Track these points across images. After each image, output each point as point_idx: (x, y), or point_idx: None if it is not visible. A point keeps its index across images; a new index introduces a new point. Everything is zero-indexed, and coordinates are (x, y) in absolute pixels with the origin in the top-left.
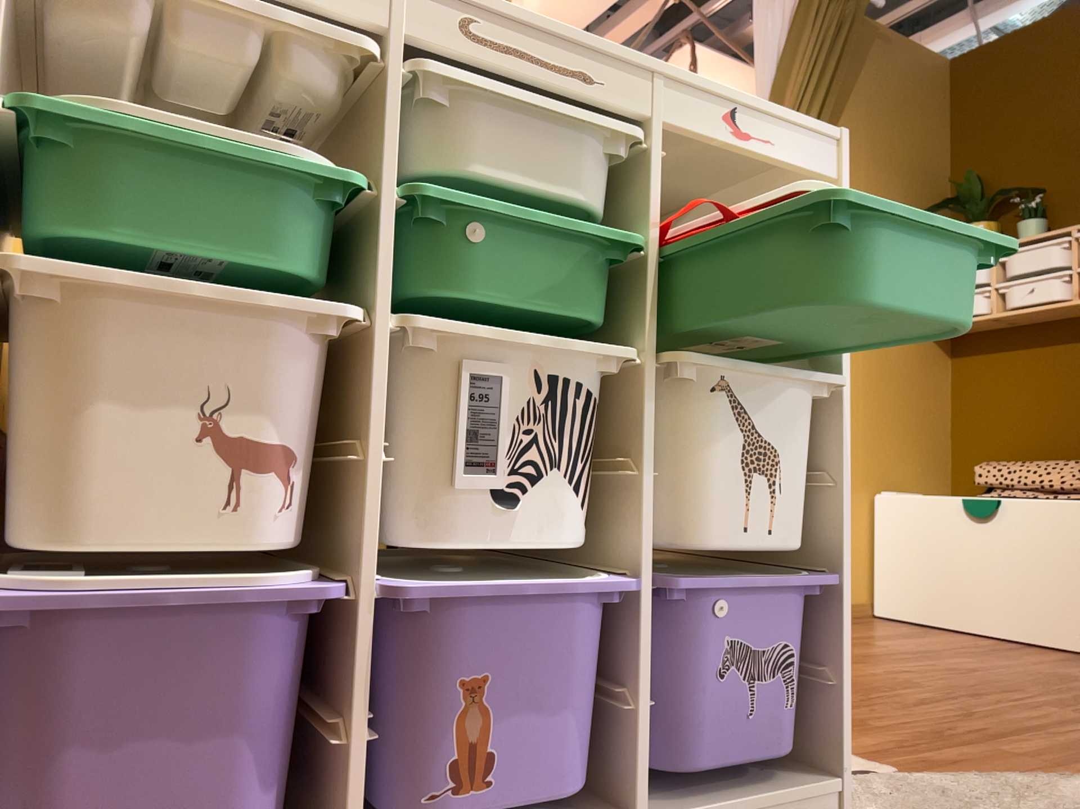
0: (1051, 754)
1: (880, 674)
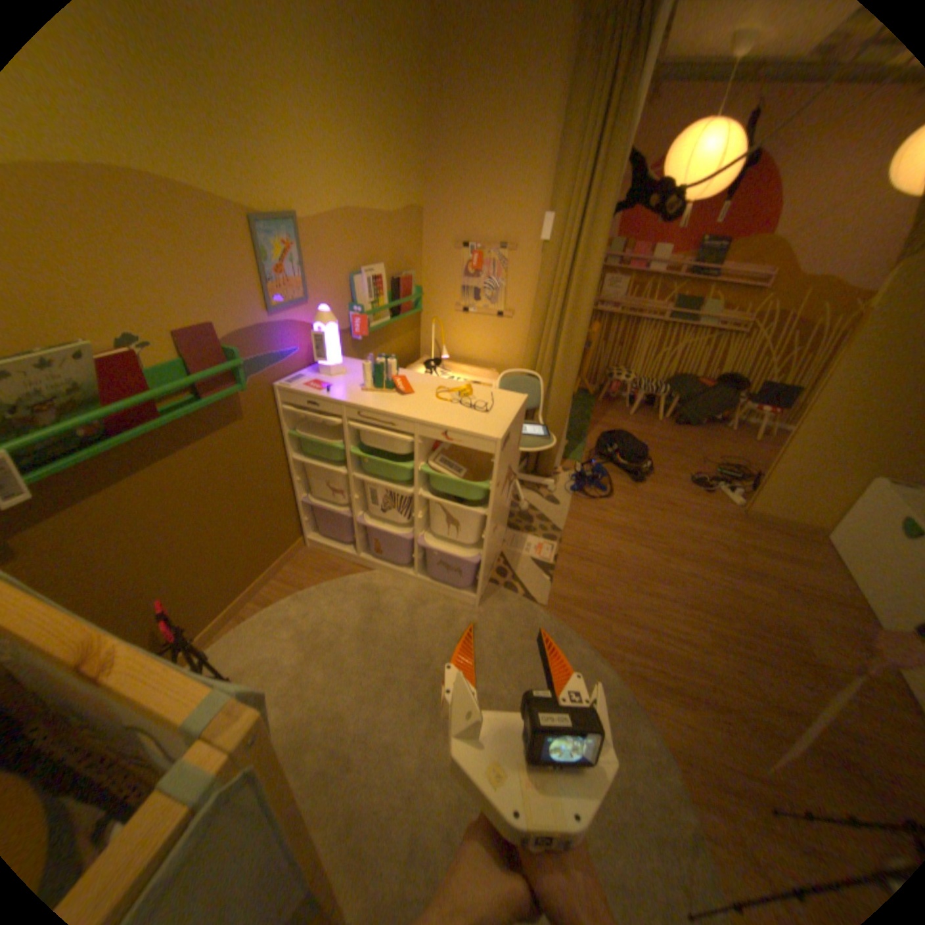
0: (619, 646)
1: (676, 577)
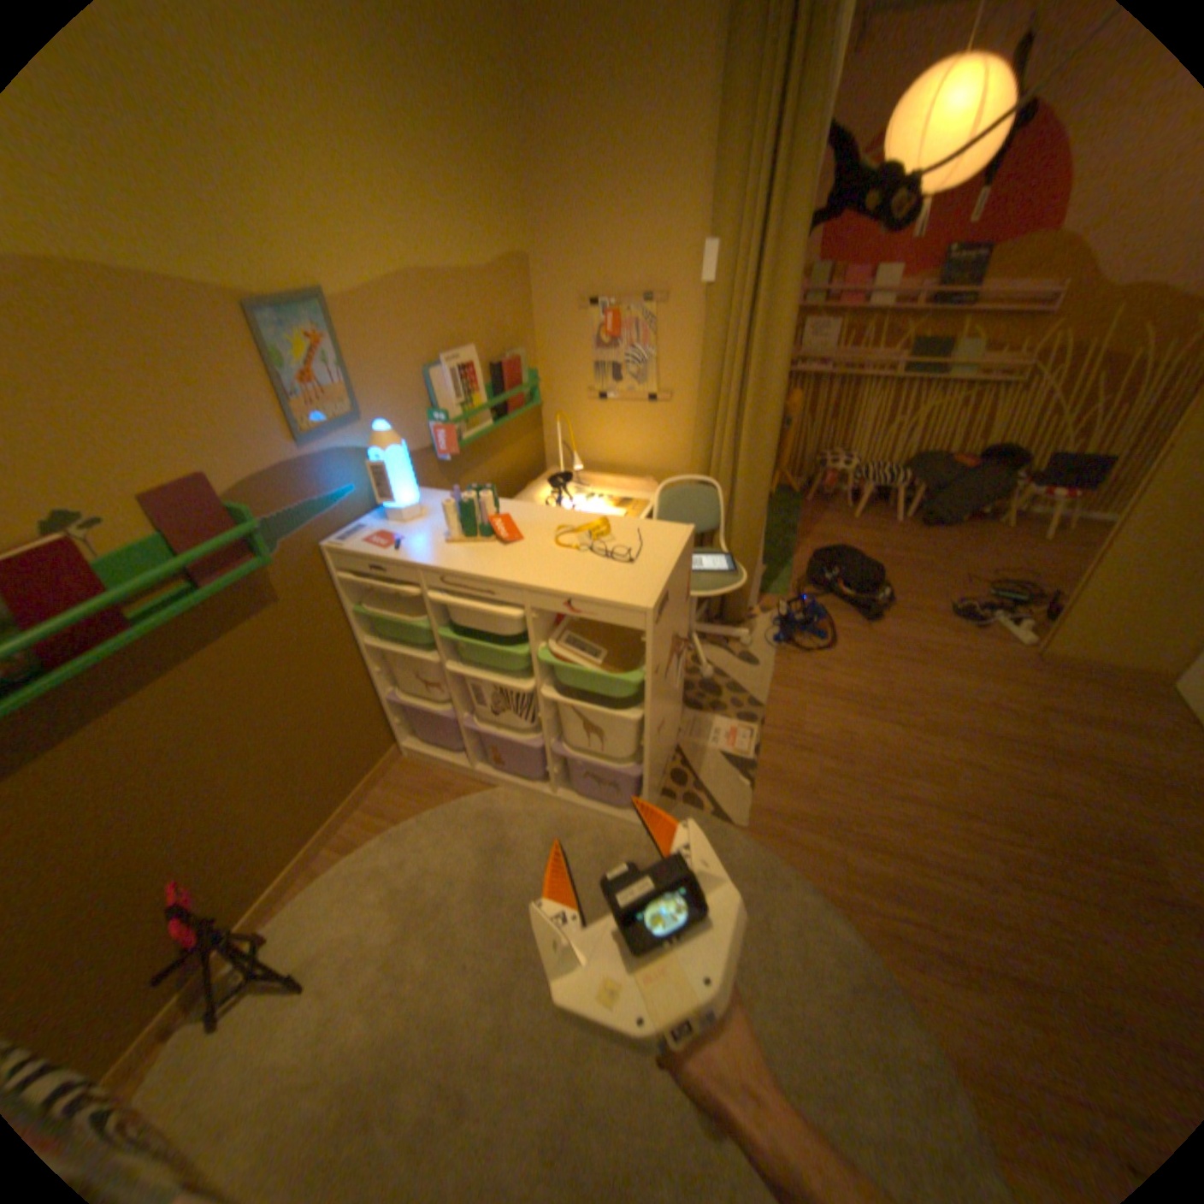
0: (860, 885)
1: (940, 766)
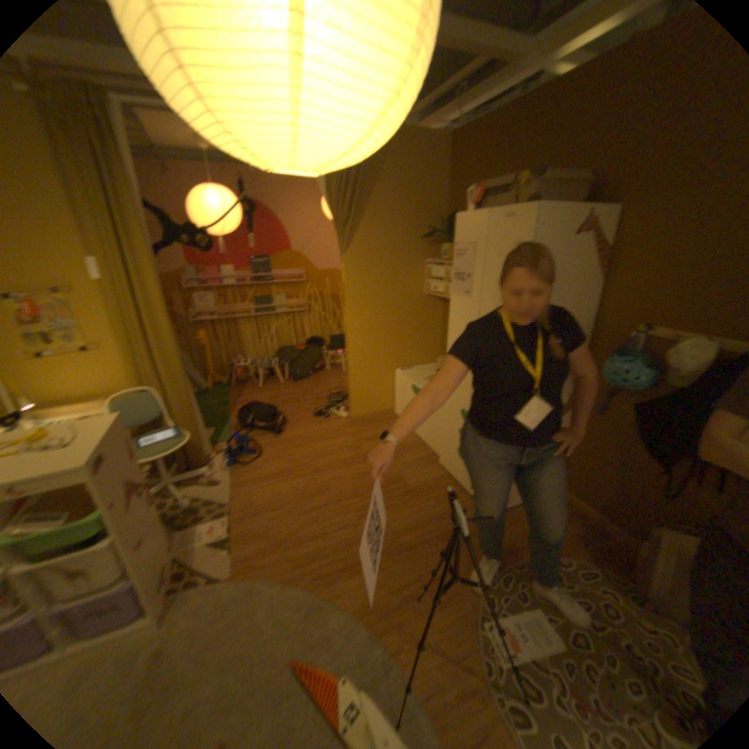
0: (297, 567)
1: (322, 487)
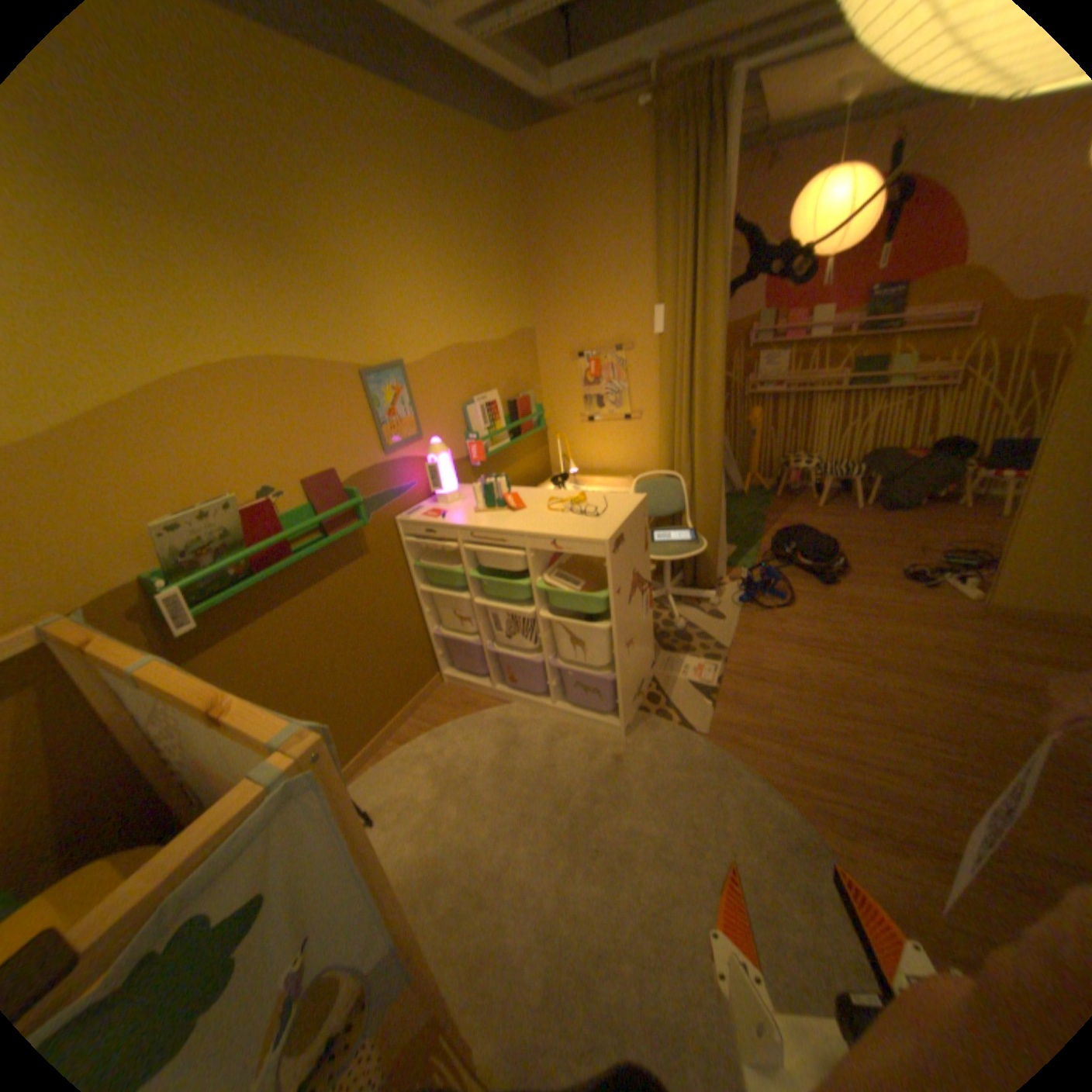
0: (802, 778)
1: (883, 694)
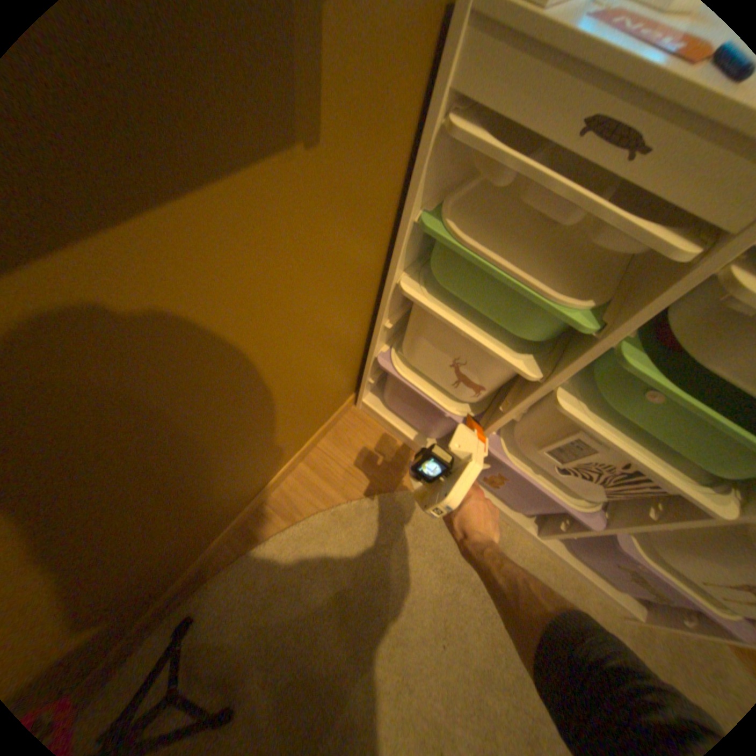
0: None
1: None
